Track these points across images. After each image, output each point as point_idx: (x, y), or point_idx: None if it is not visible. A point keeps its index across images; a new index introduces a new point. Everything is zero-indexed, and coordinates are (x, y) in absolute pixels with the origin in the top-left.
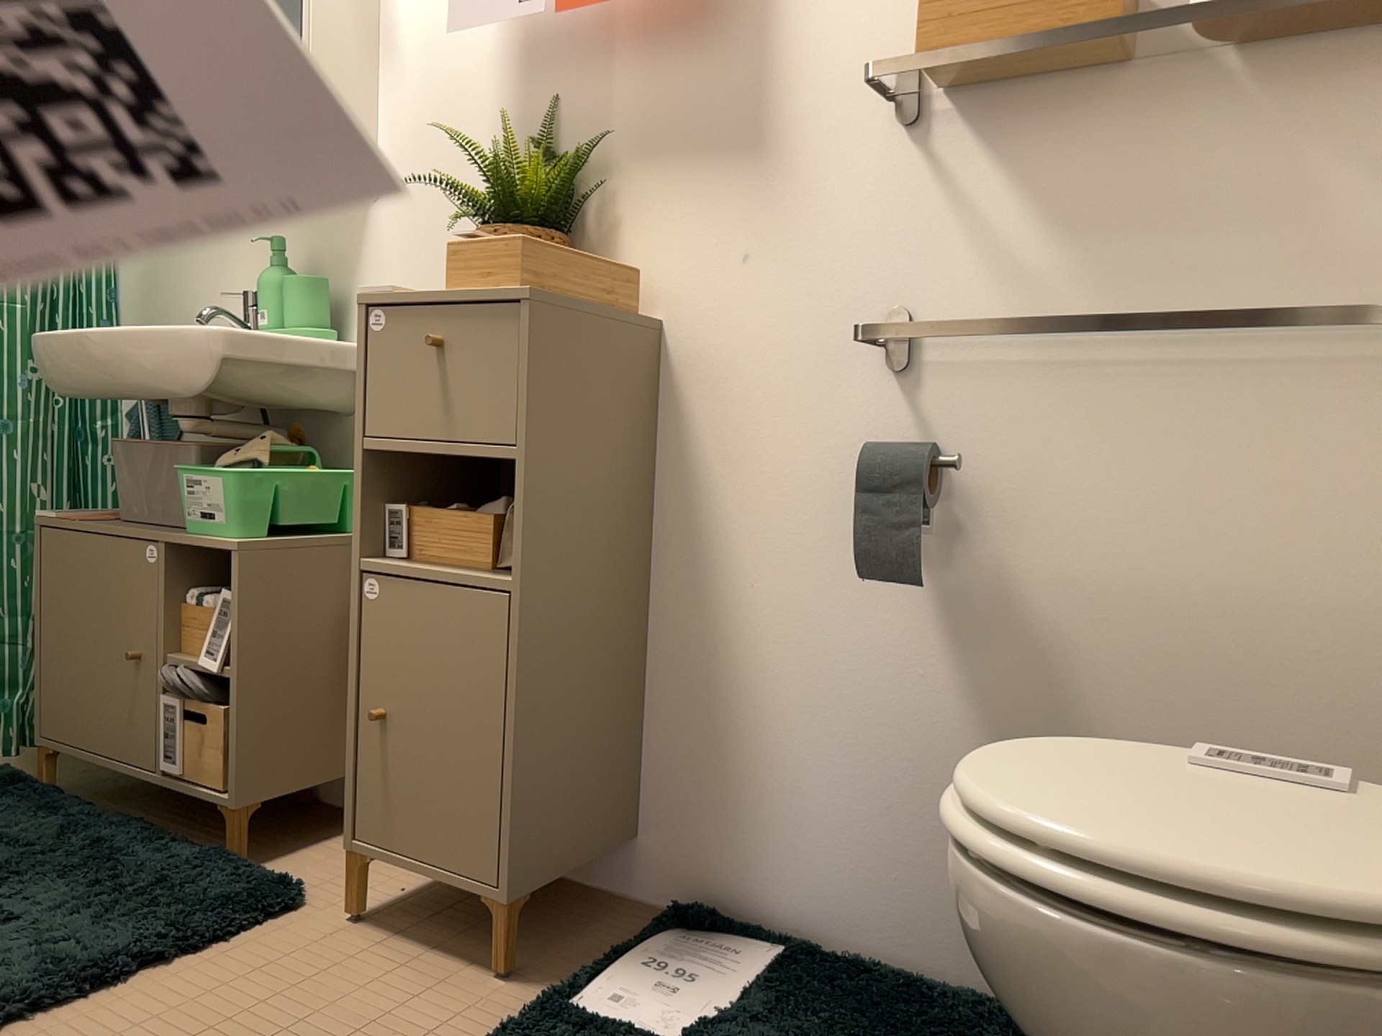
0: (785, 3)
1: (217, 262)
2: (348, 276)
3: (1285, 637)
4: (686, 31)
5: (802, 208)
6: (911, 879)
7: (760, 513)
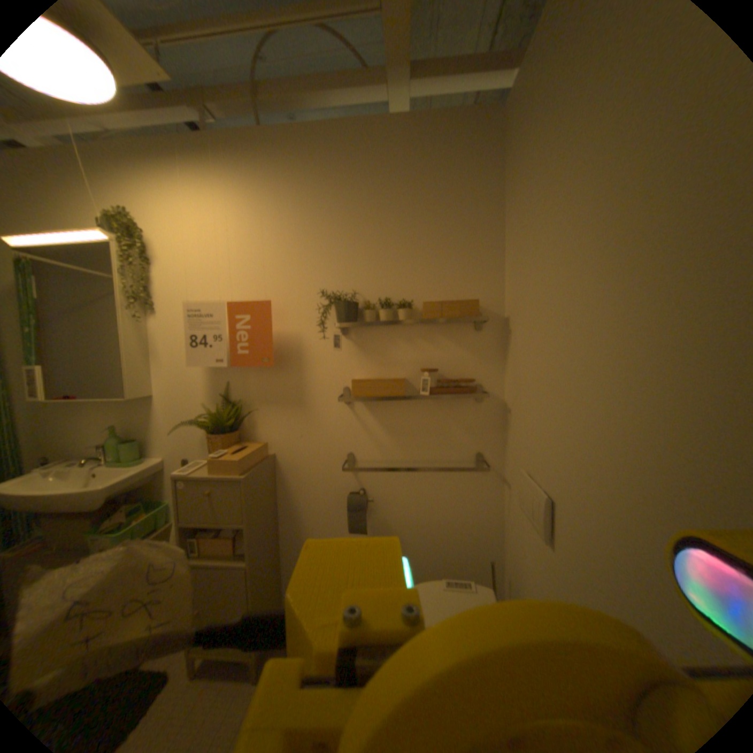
0: (308, 361)
1: (69, 423)
2: (141, 432)
3: (454, 531)
4: (274, 364)
5: (319, 421)
6: None
7: (314, 509)
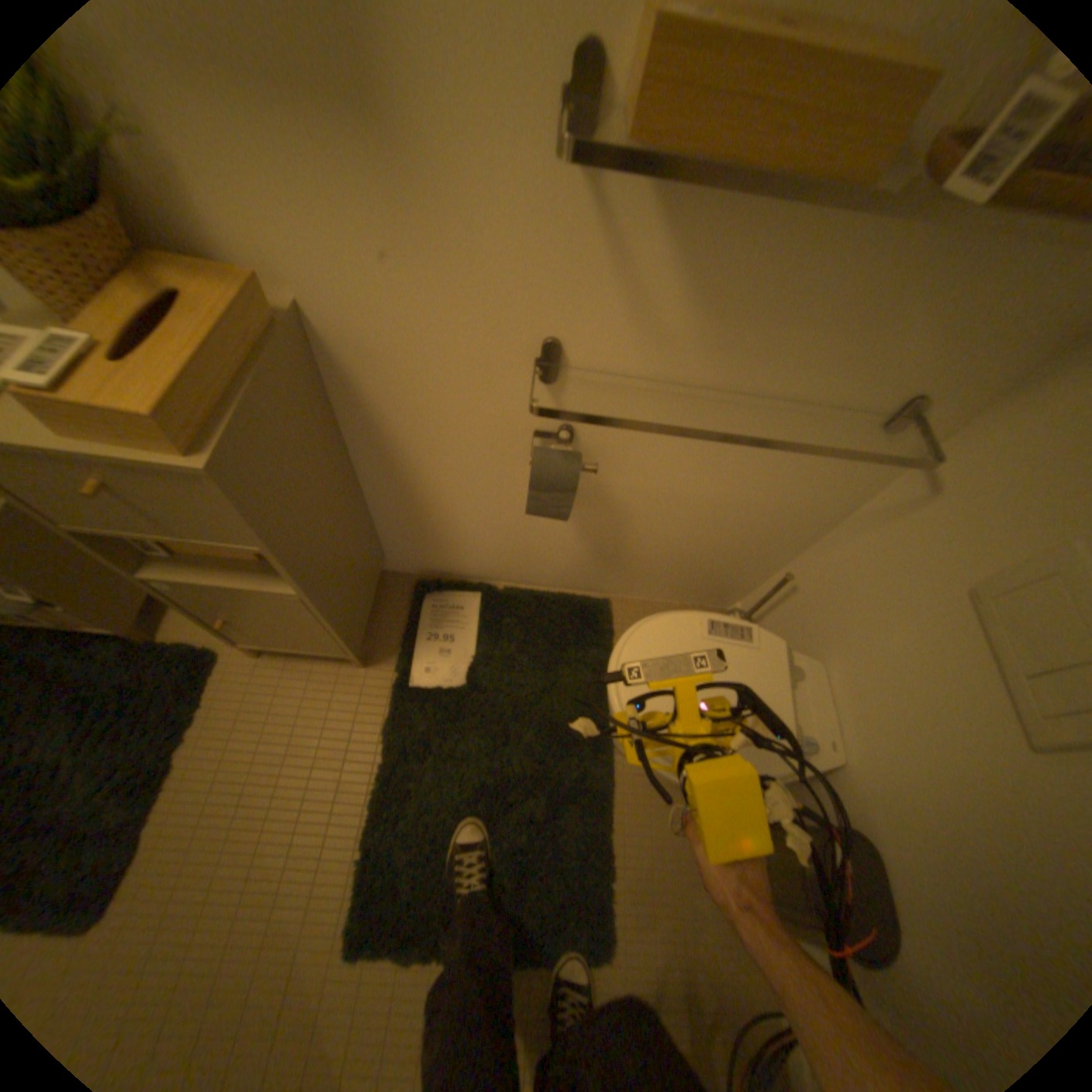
0: None
1: None
2: None
3: (737, 515)
4: None
5: (448, 212)
6: (537, 569)
7: (437, 447)
